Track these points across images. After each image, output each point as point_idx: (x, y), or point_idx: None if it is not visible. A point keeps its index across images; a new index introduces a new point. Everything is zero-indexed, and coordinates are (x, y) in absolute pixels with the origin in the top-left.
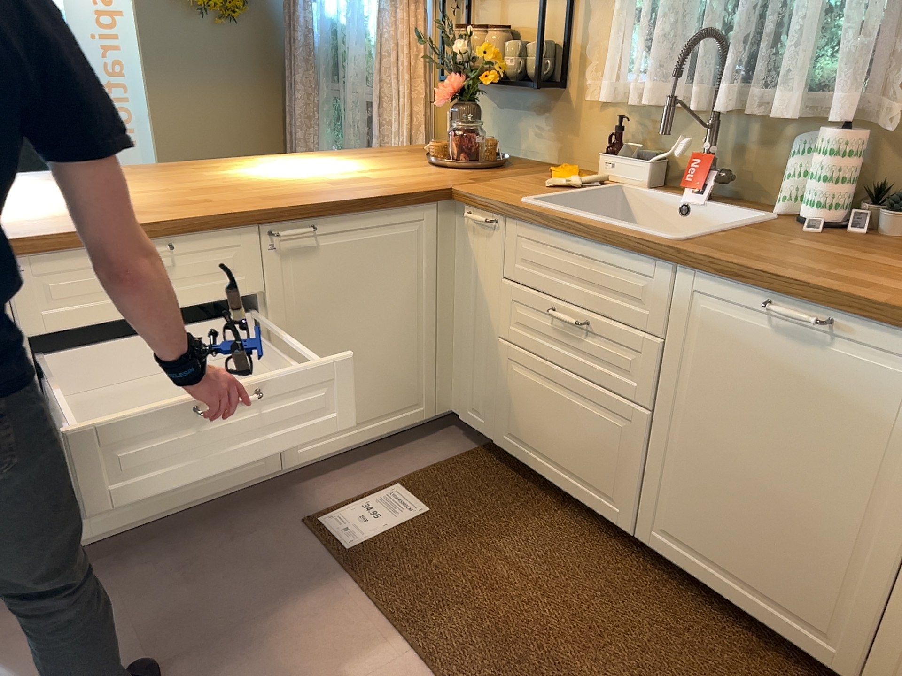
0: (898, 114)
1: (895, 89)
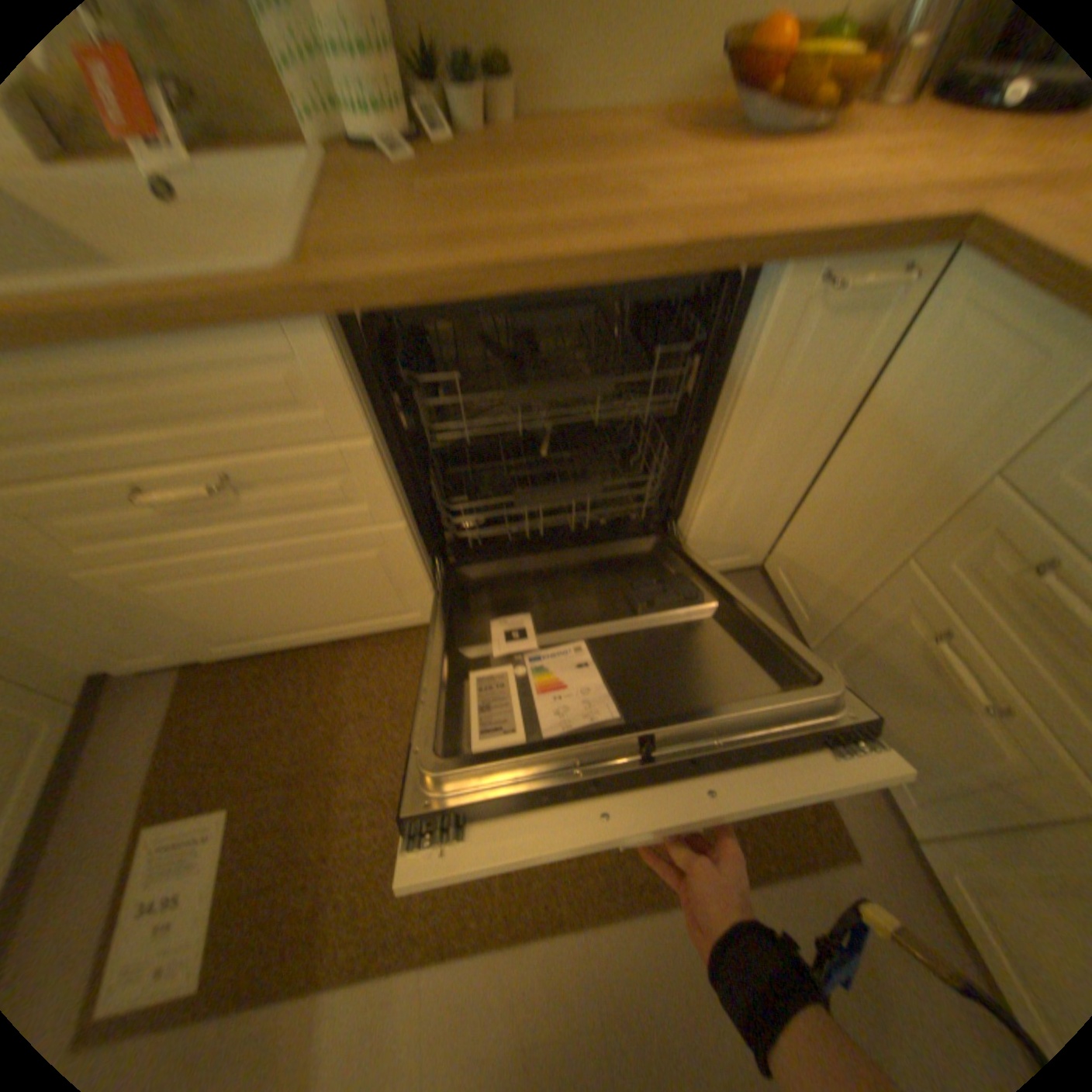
0: None
1: None
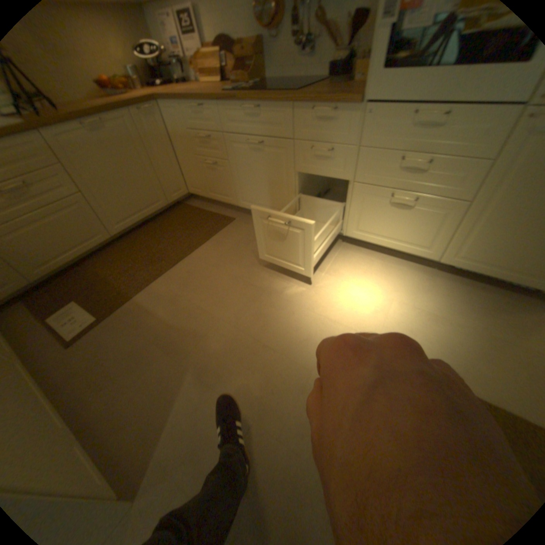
0: None
1: None
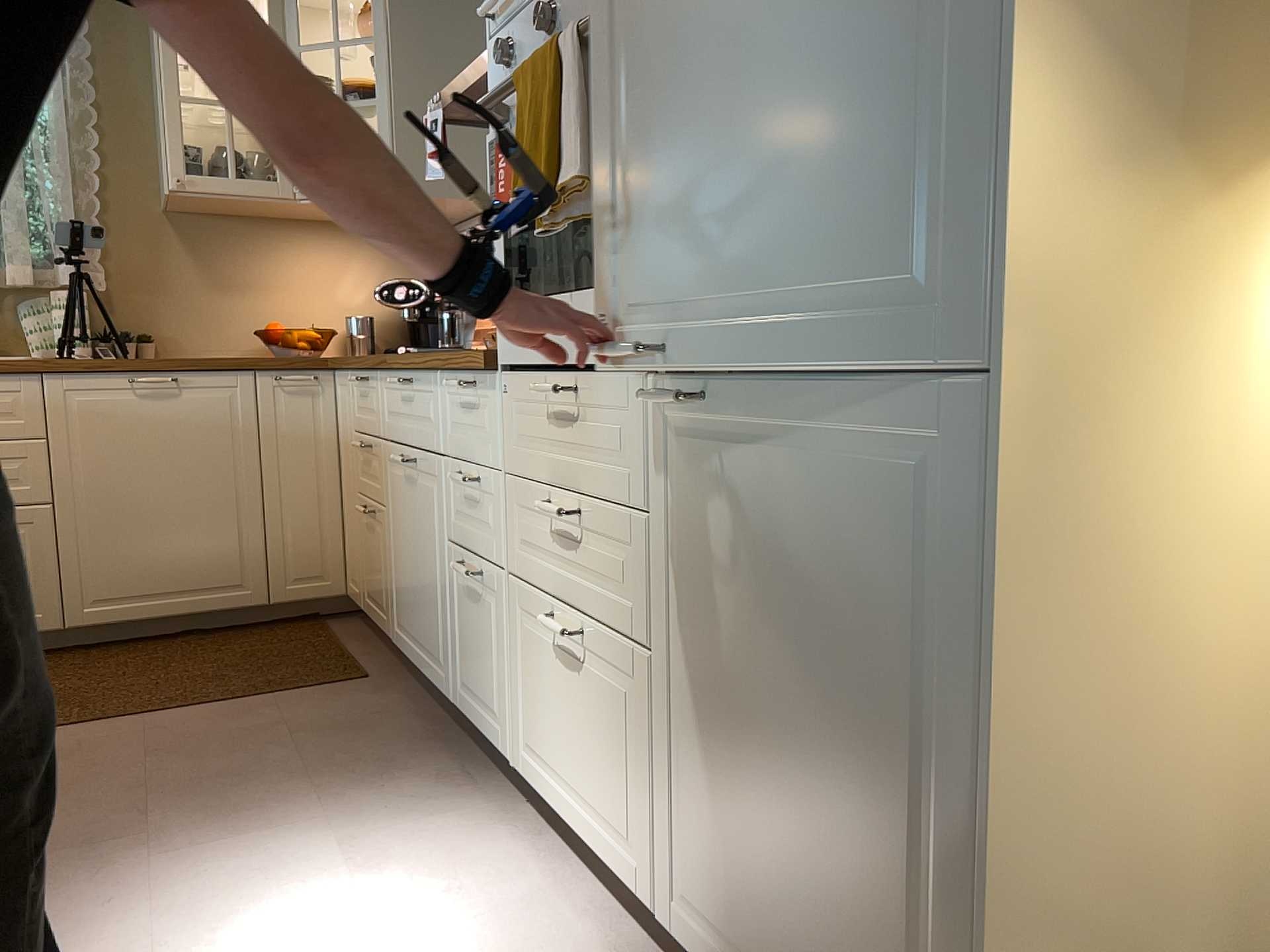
0: (107, 279)
1: (94, 264)
